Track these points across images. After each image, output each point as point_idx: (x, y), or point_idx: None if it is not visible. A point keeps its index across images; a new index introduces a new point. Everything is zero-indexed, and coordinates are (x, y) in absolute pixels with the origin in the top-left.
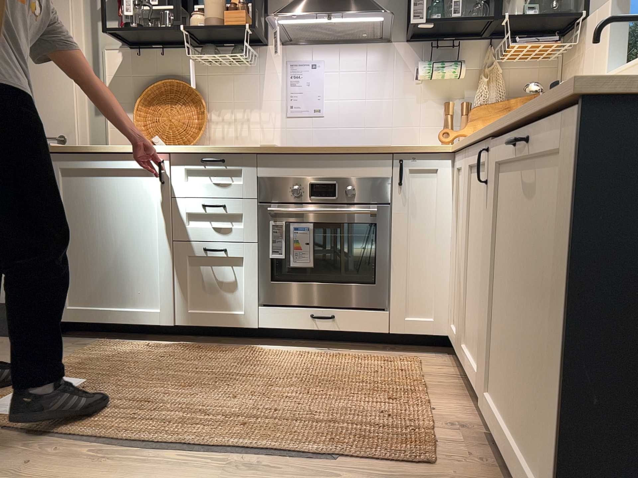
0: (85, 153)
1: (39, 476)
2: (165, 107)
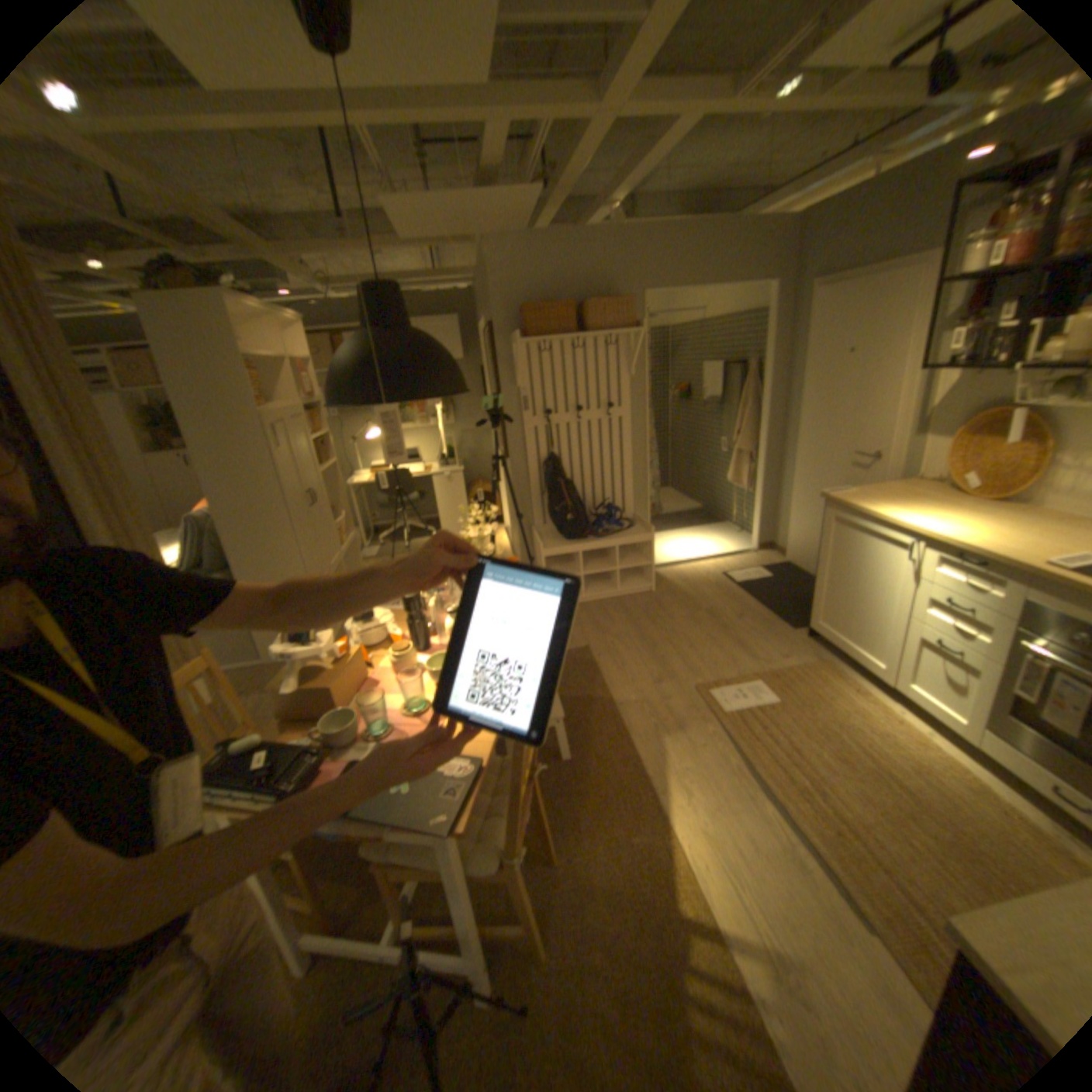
0: (853, 510)
1: (706, 756)
2: (996, 439)
